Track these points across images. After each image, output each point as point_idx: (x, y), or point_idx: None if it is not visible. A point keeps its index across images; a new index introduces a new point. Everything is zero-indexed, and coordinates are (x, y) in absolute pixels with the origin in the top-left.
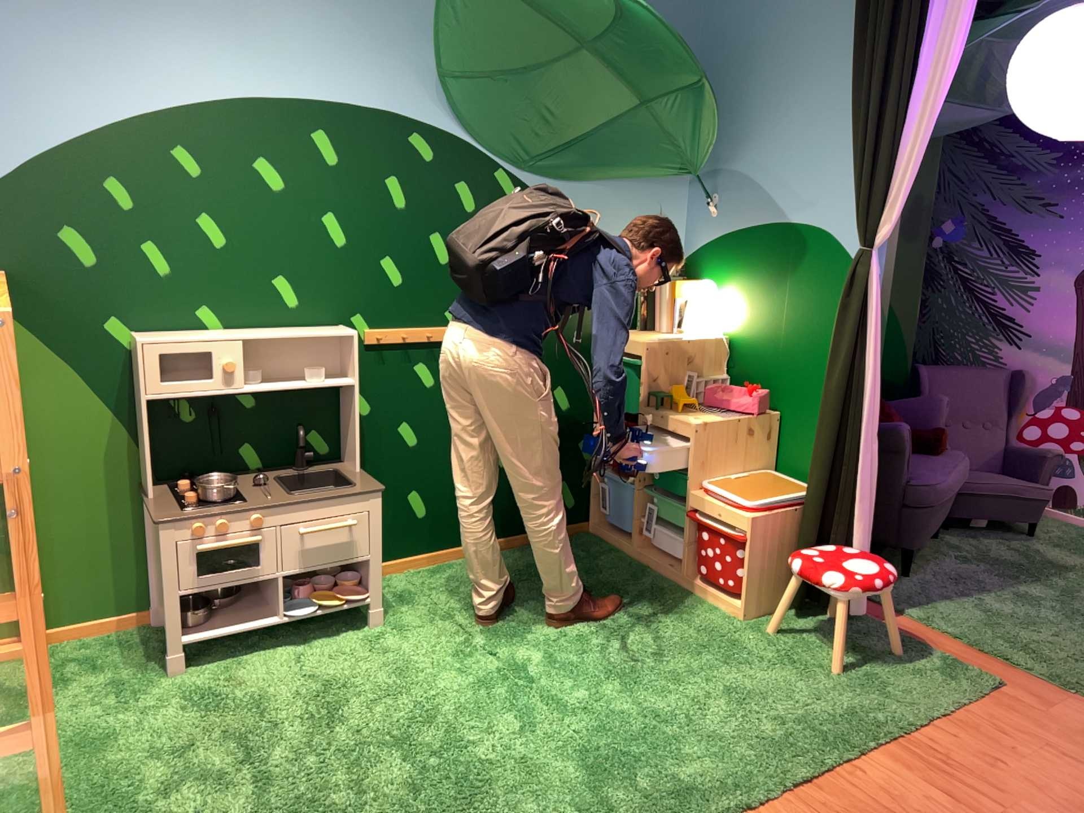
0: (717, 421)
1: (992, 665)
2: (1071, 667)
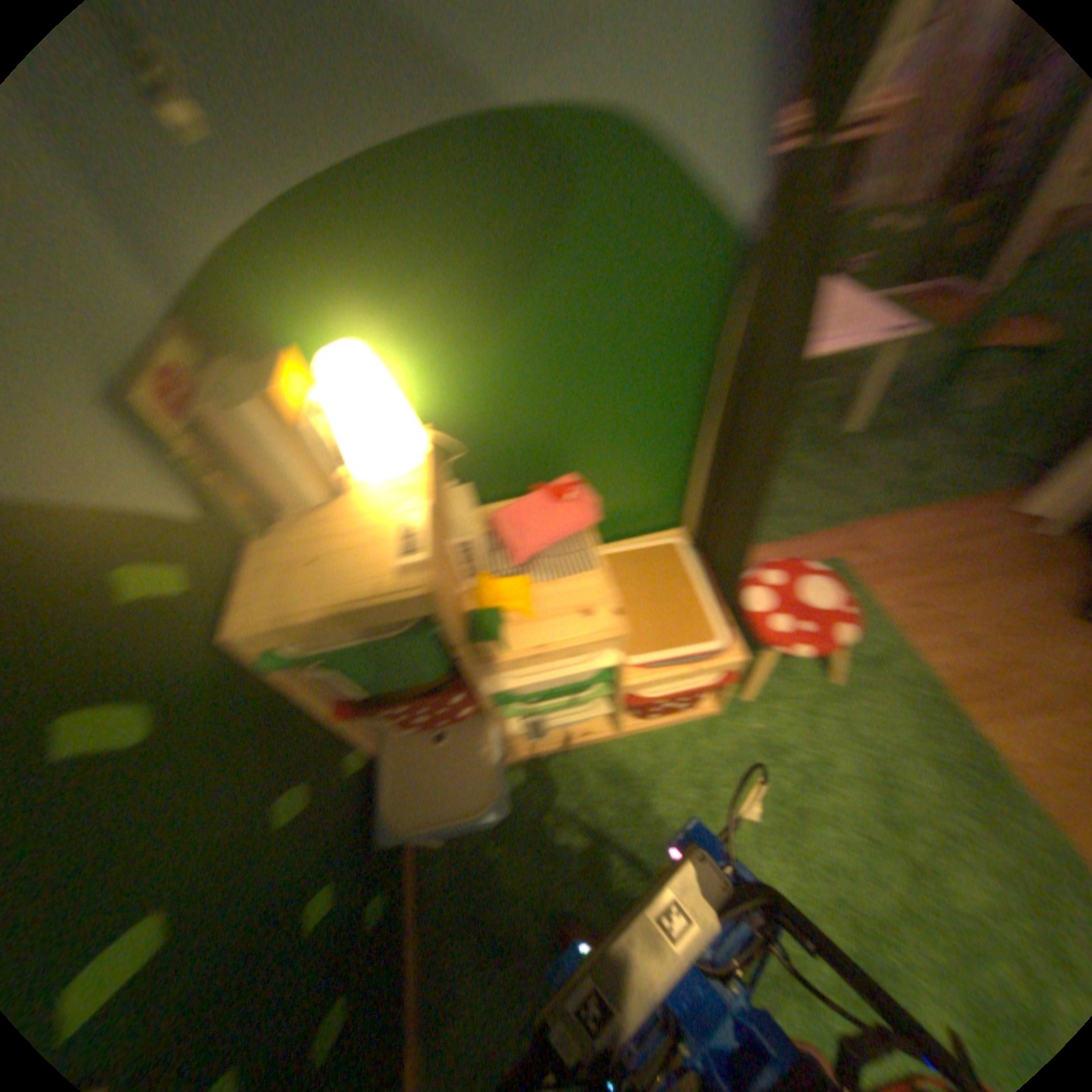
0: (610, 579)
1: (820, 546)
2: (827, 499)
